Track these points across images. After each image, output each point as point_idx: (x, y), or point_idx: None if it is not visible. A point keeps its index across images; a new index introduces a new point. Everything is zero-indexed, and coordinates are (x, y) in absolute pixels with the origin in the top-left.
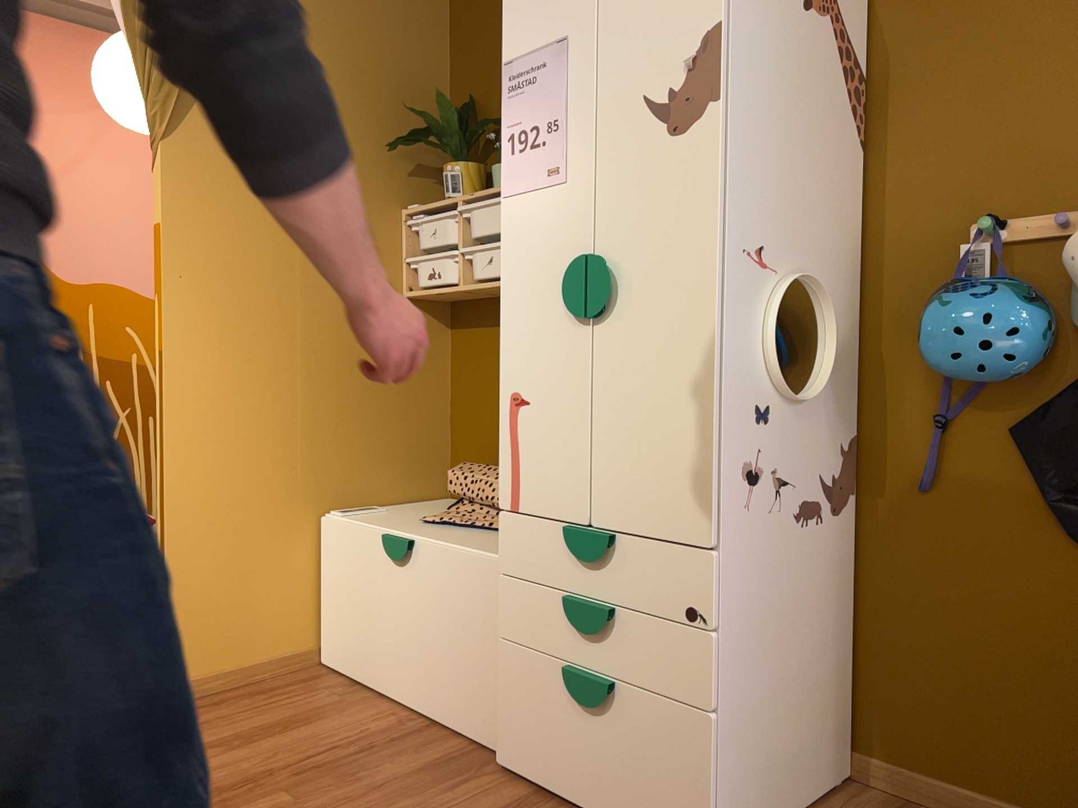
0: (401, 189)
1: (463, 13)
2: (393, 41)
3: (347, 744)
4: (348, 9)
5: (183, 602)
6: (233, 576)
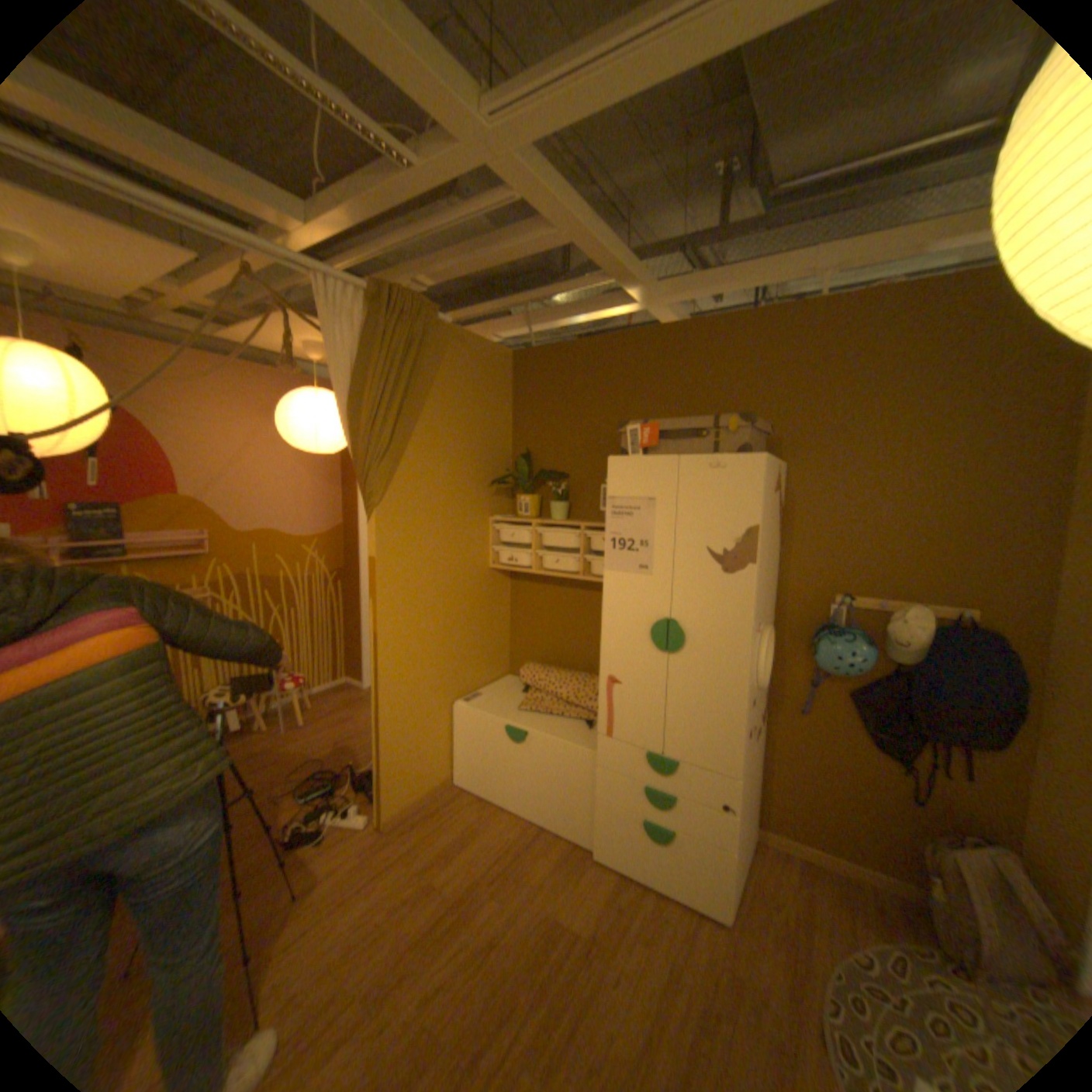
0: (488, 506)
1: (522, 398)
2: (485, 418)
3: (504, 854)
4: (464, 404)
5: (389, 775)
6: (412, 752)
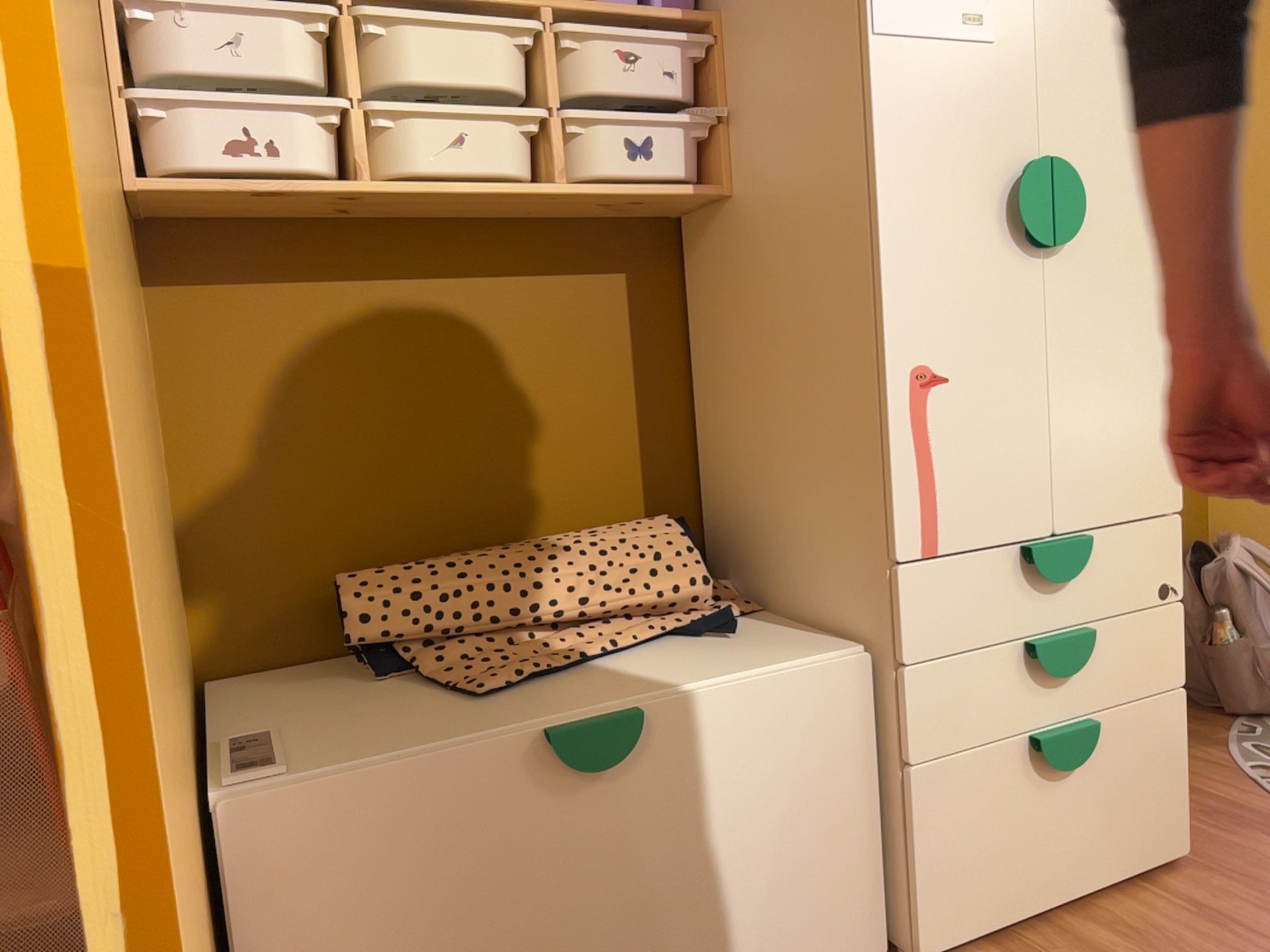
0: None
1: None
2: None
3: None
4: None
5: None
6: None
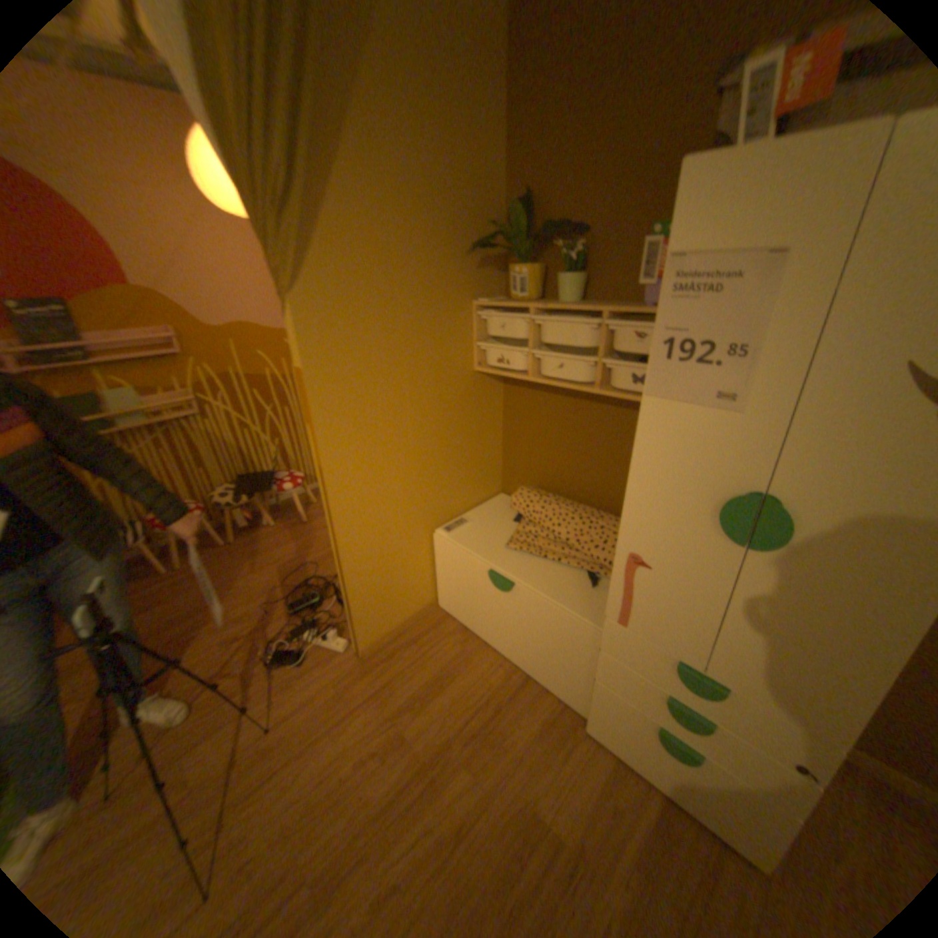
0: (470, 282)
1: (520, 89)
2: (460, 131)
3: (485, 704)
4: (422, 102)
5: (361, 609)
6: (386, 584)
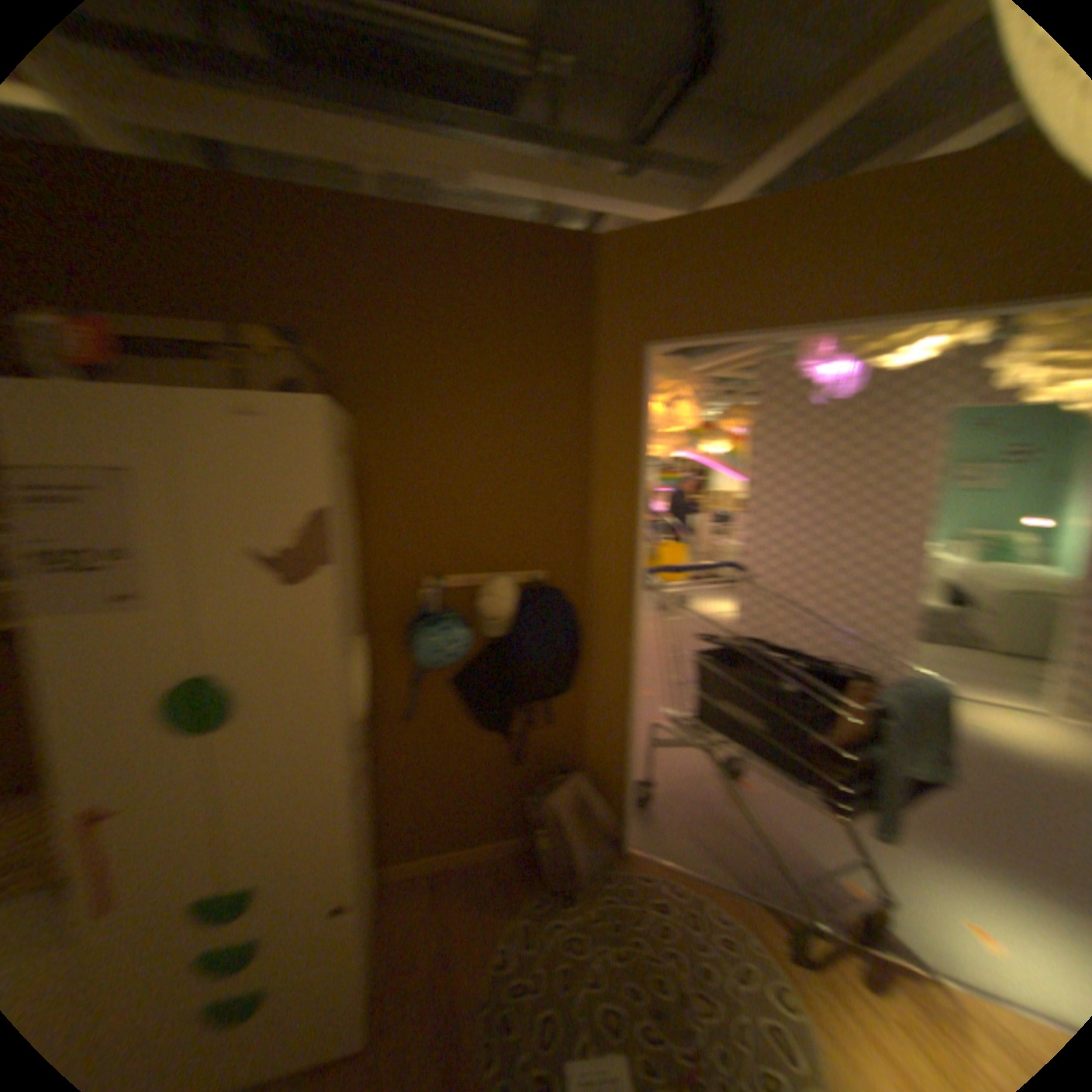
0: None
1: None
2: None
3: None
4: None
5: None
6: None
